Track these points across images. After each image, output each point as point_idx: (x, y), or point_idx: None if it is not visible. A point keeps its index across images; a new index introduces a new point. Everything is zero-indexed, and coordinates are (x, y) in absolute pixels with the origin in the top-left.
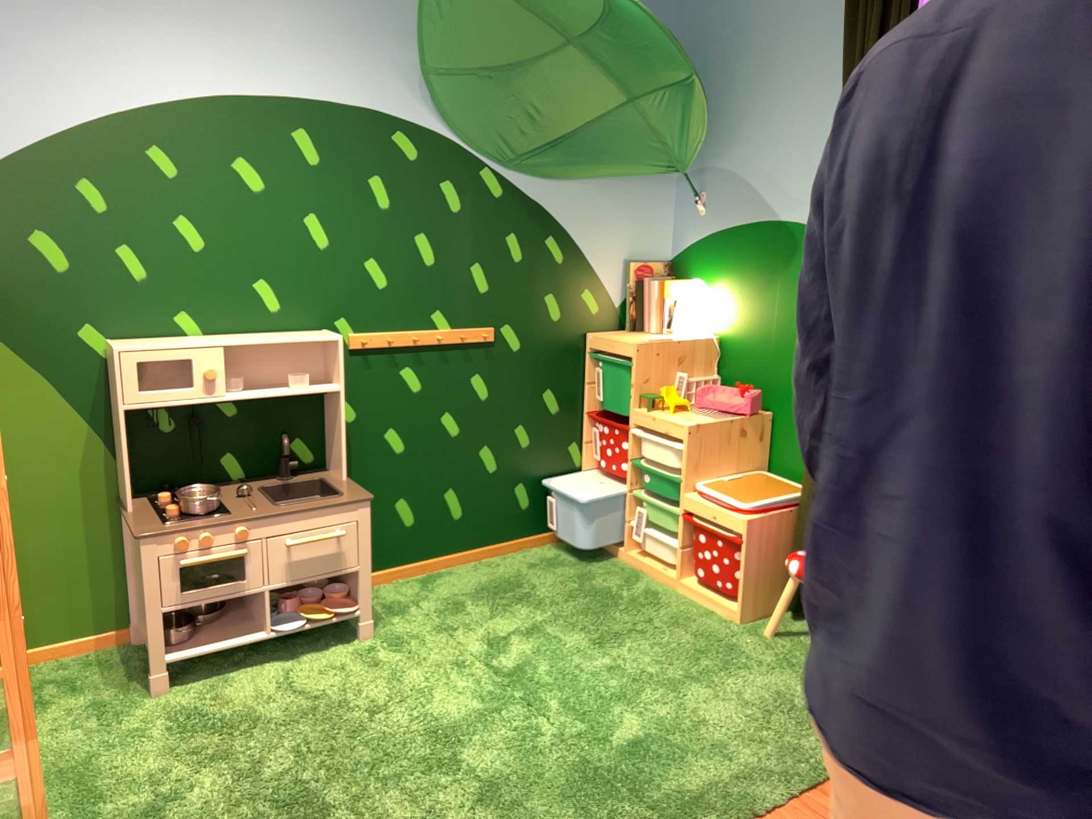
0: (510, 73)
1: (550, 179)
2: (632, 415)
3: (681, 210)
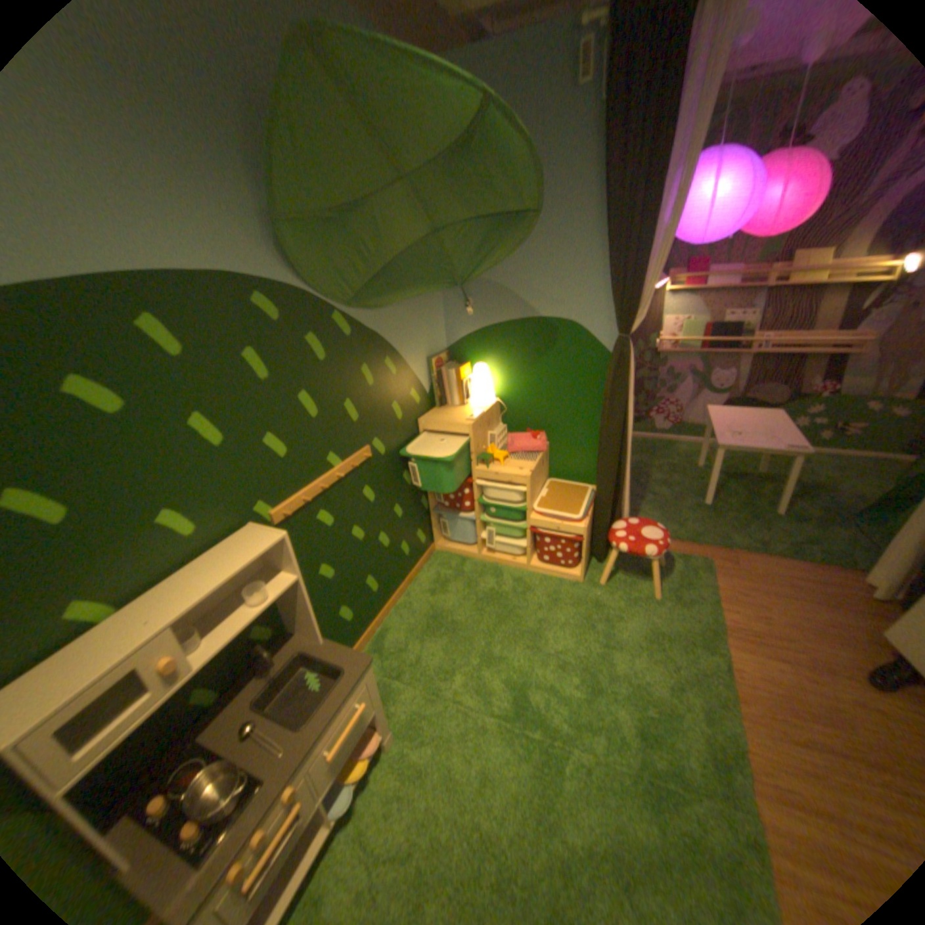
0: (347, 214)
1: (378, 309)
2: (470, 472)
3: (449, 313)
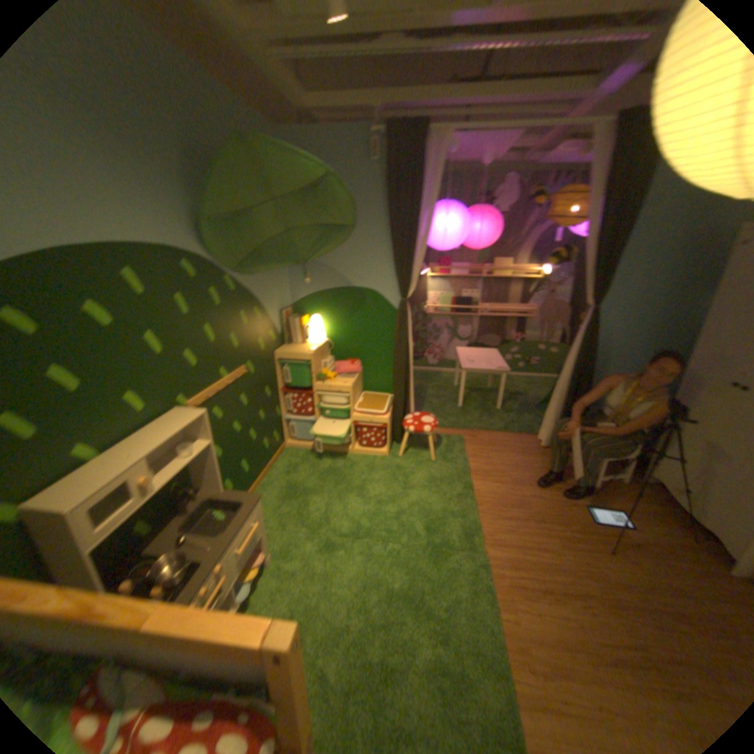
0: (236, 218)
1: (249, 277)
2: (311, 388)
3: (292, 282)
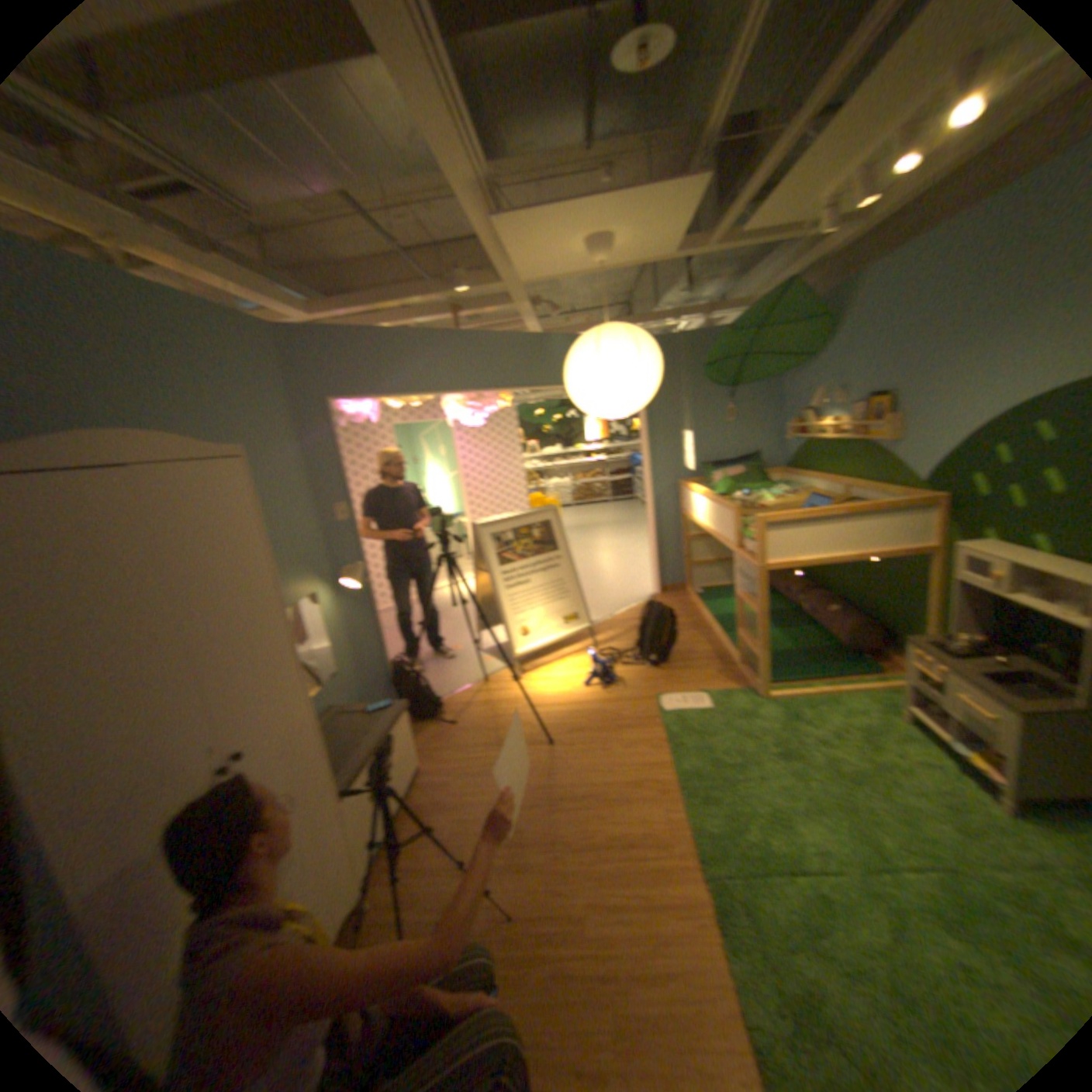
0: None
1: None
2: None
3: None
